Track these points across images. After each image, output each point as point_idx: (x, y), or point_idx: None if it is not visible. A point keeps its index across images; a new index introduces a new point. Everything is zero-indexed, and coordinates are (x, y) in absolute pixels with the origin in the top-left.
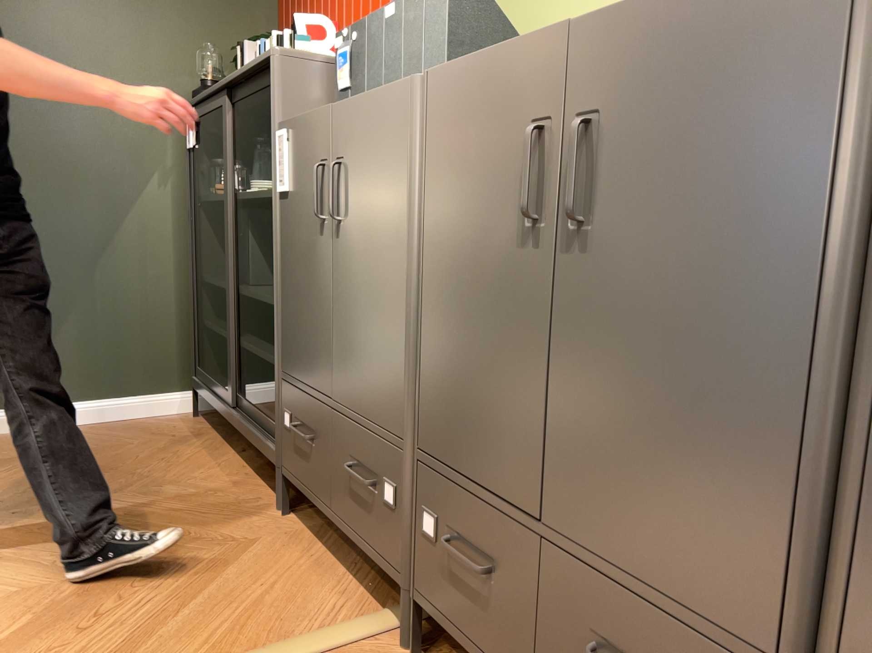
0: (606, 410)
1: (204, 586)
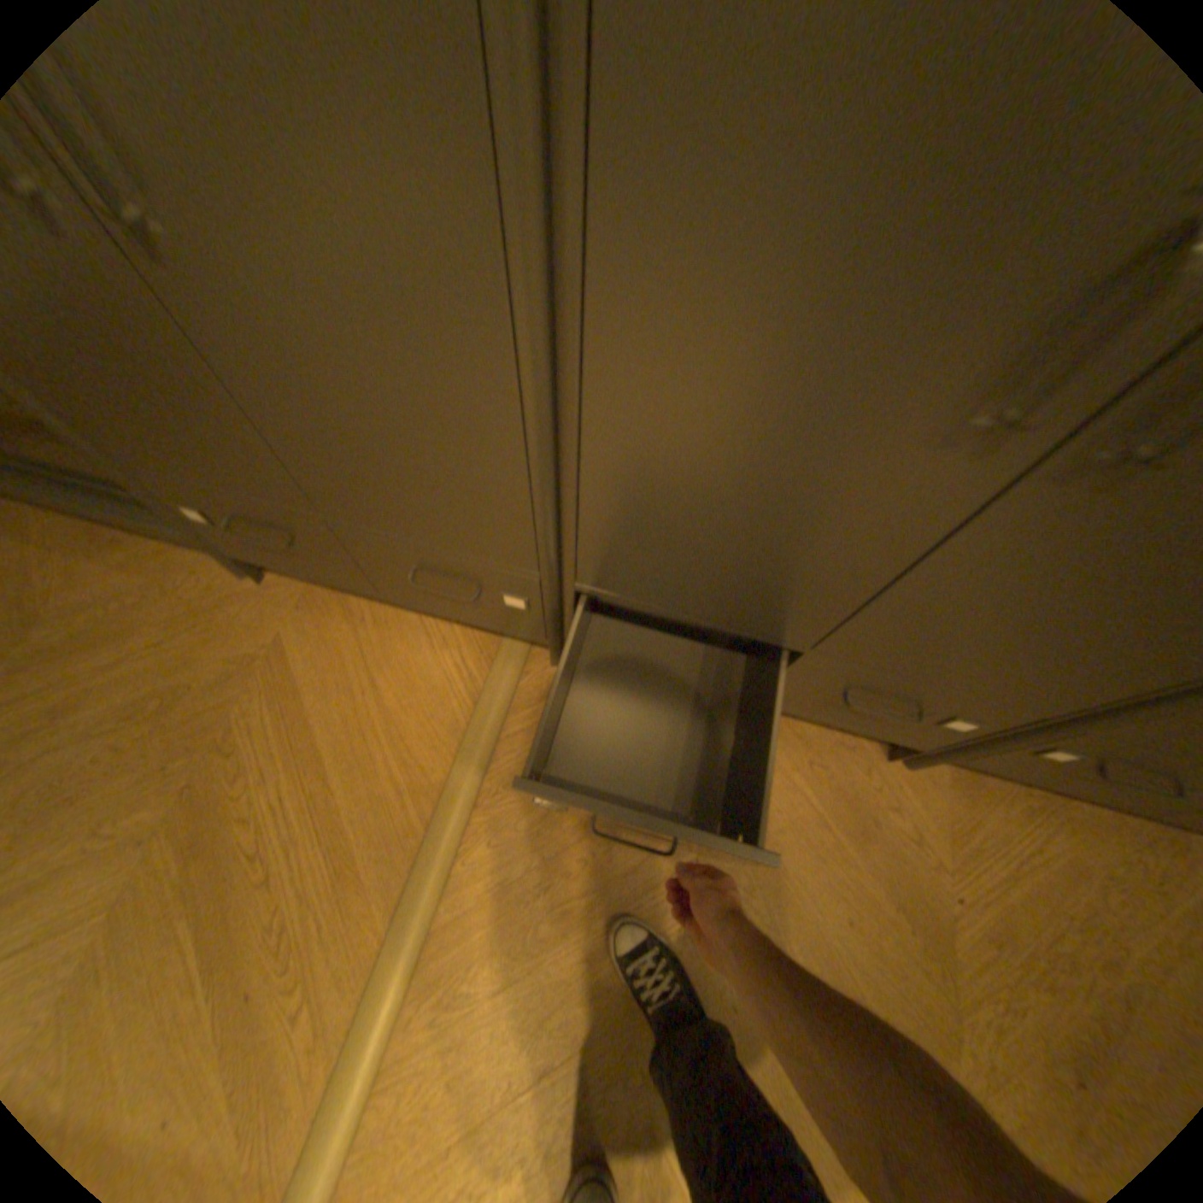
0: (984, 615)
1: (307, 737)
